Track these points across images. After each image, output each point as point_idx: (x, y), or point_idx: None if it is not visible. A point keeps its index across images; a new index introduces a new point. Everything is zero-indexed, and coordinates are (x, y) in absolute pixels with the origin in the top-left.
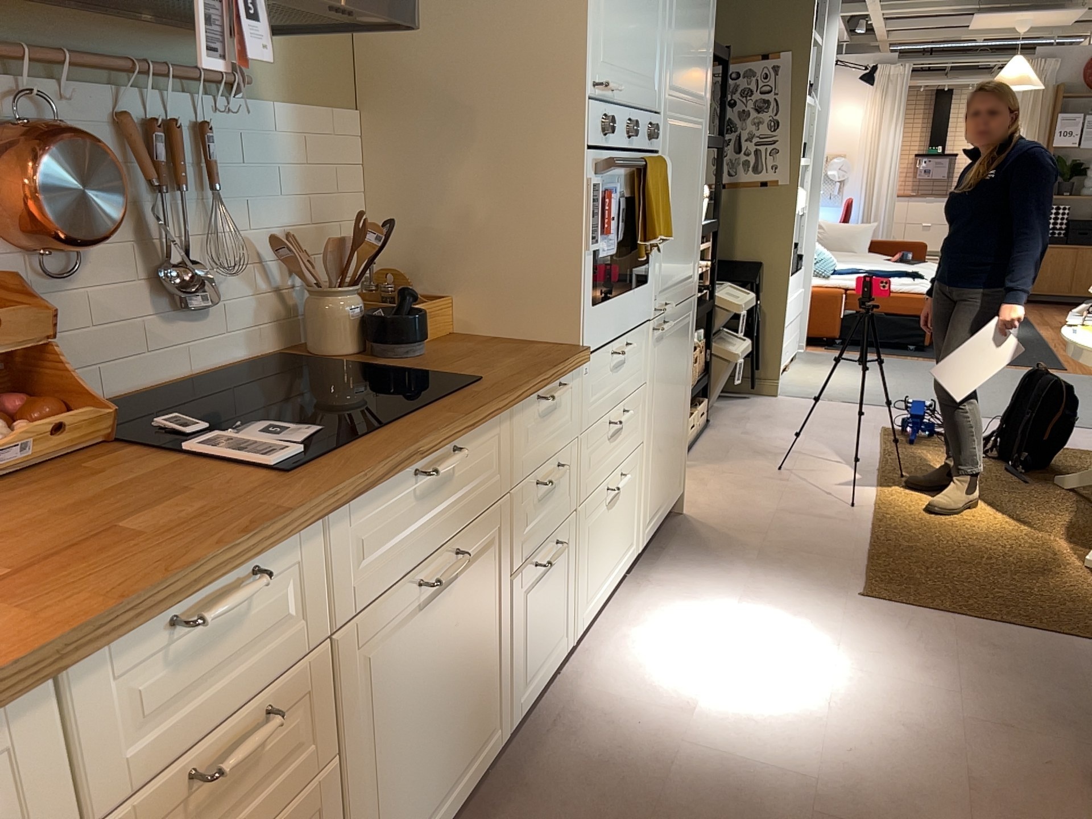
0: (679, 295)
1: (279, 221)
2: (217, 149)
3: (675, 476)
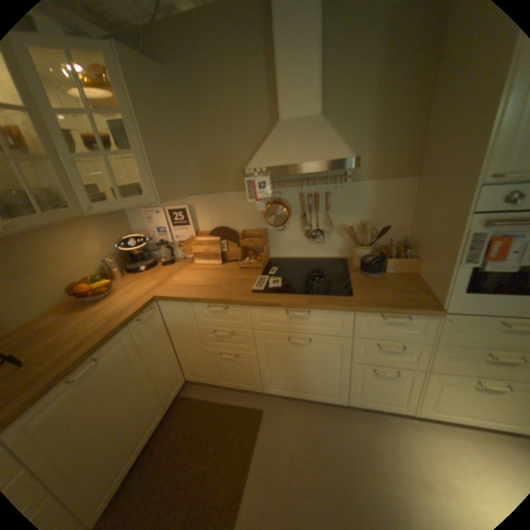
0: None
1: (358, 218)
2: (334, 198)
3: None
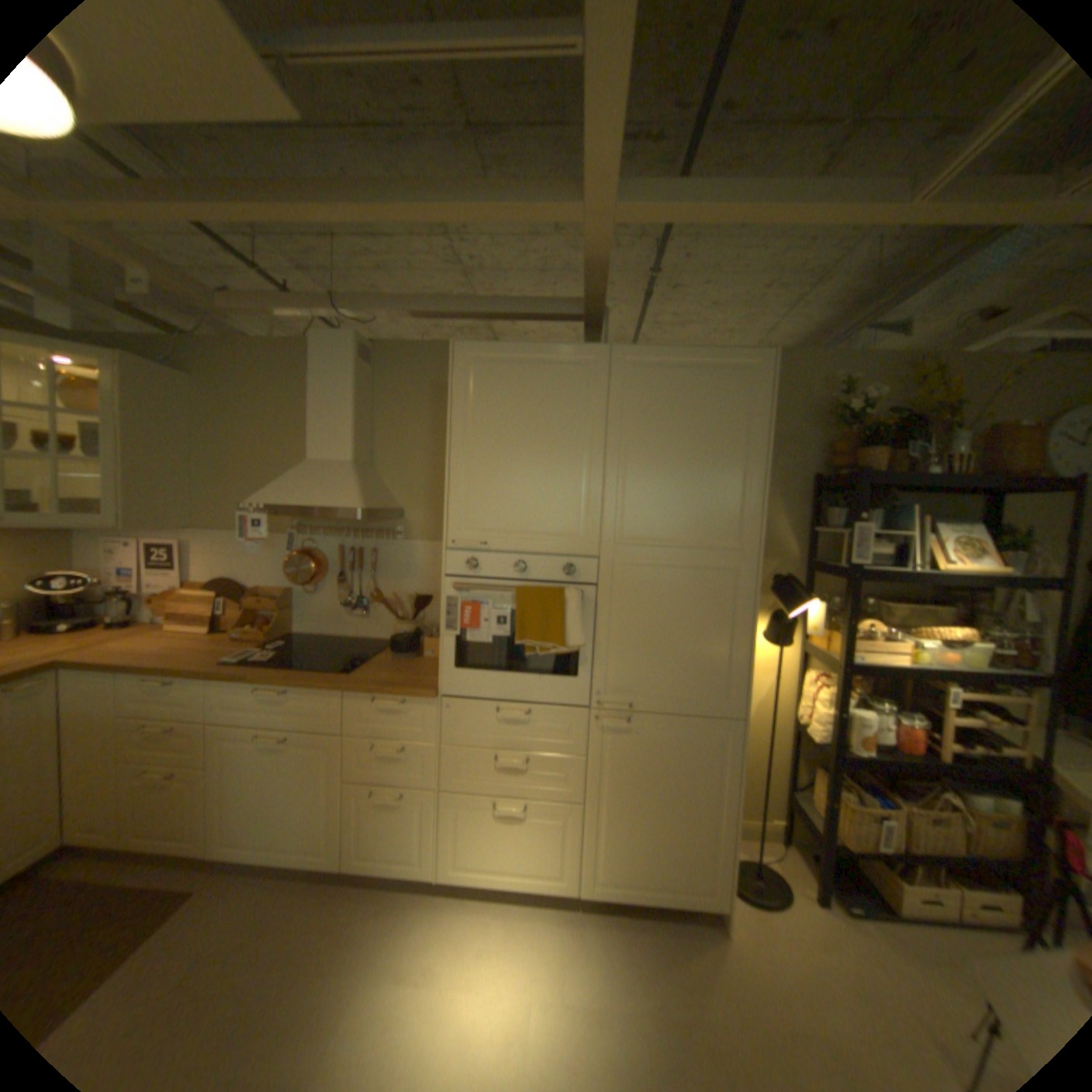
0: (674, 707)
1: (411, 588)
2: (382, 558)
3: (689, 880)
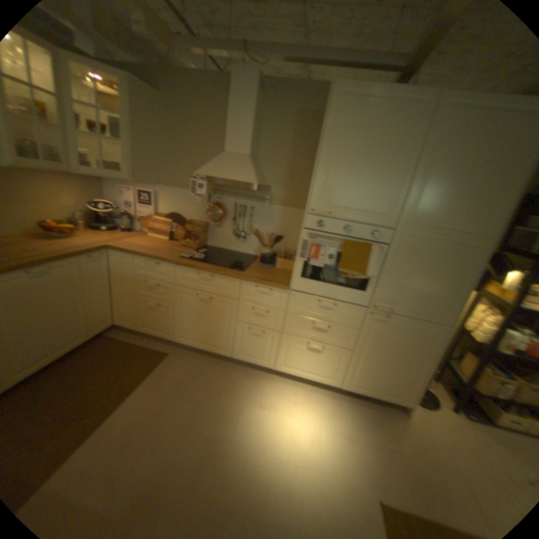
0: (414, 314)
1: (268, 230)
2: (255, 212)
3: (397, 391)
